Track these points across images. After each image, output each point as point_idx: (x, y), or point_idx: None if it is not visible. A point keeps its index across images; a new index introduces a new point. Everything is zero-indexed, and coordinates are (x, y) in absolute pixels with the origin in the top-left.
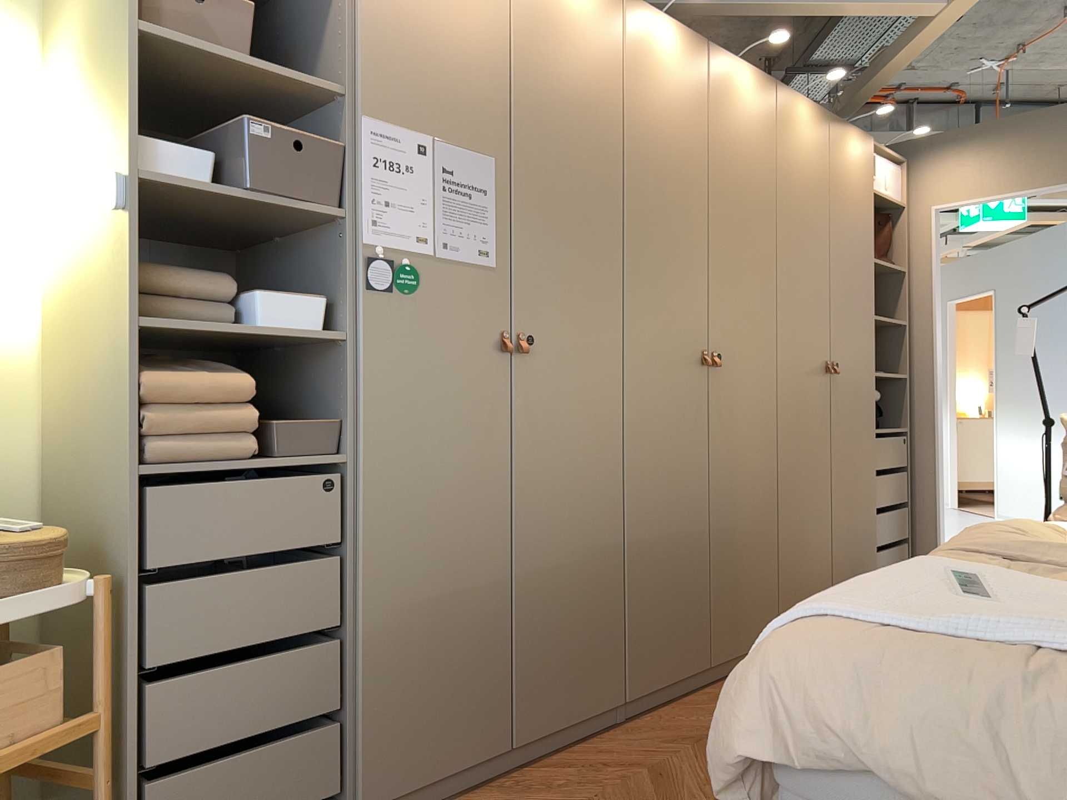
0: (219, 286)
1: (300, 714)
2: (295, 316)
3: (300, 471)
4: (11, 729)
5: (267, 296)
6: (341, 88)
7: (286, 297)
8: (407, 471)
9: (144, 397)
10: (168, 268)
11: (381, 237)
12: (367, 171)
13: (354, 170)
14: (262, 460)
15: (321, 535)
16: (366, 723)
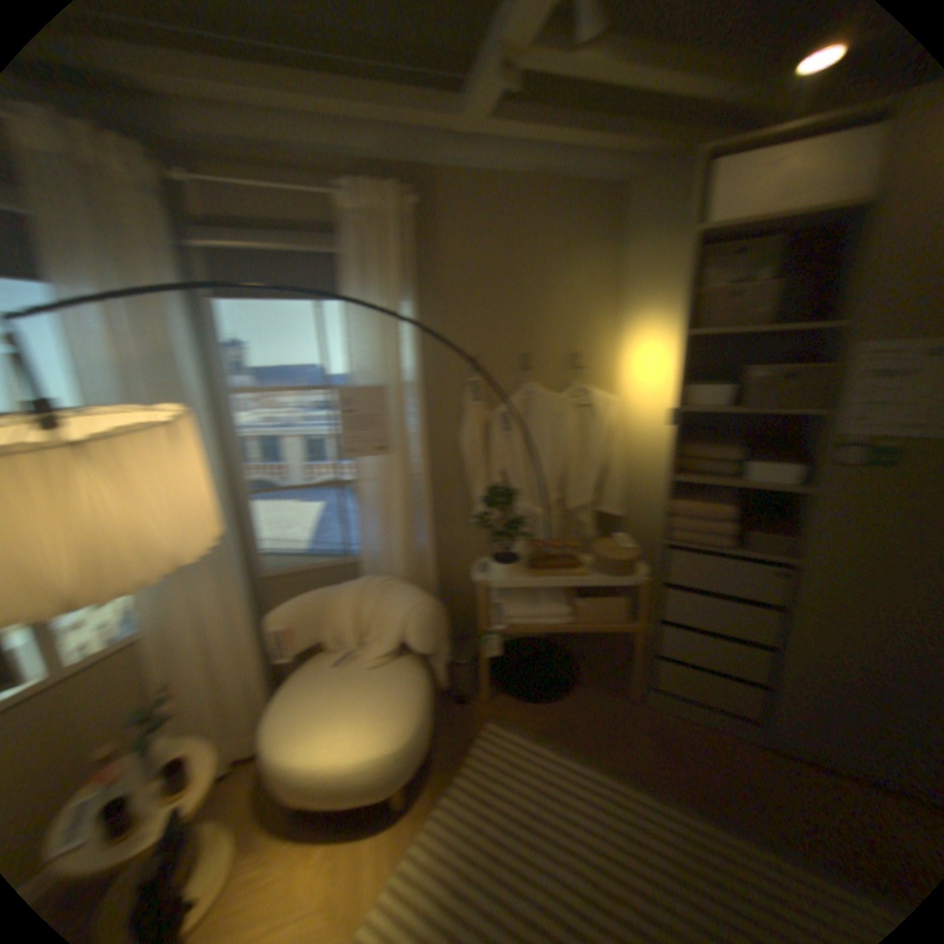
0: (733, 454)
1: (745, 675)
2: (778, 475)
3: (764, 562)
4: (609, 618)
5: (764, 460)
6: (845, 322)
7: (779, 461)
8: (857, 584)
9: (674, 512)
10: (706, 444)
11: (864, 428)
12: (857, 382)
13: (845, 382)
14: (744, 548)
15: (774, 598)
16: (788, 703)
